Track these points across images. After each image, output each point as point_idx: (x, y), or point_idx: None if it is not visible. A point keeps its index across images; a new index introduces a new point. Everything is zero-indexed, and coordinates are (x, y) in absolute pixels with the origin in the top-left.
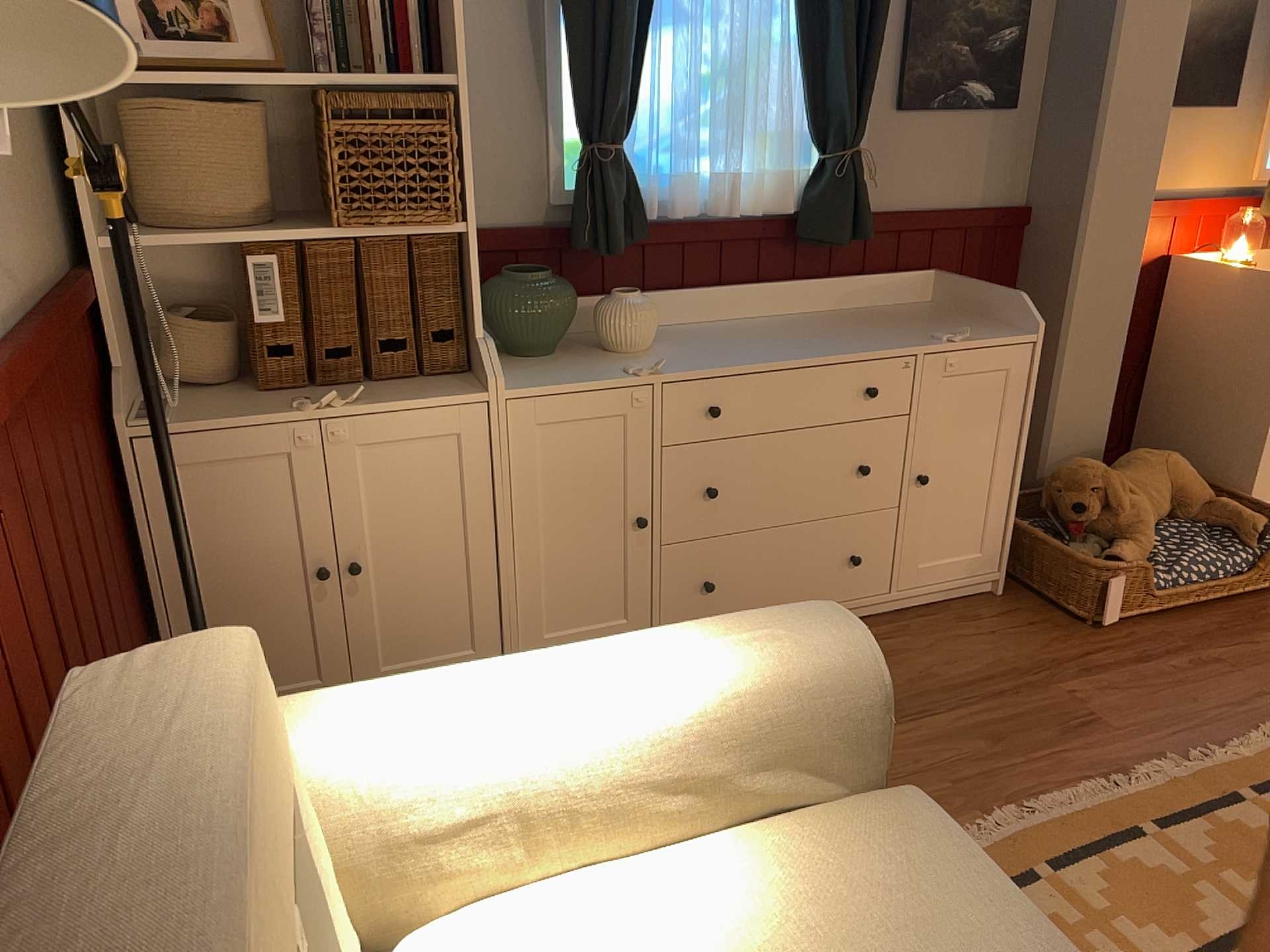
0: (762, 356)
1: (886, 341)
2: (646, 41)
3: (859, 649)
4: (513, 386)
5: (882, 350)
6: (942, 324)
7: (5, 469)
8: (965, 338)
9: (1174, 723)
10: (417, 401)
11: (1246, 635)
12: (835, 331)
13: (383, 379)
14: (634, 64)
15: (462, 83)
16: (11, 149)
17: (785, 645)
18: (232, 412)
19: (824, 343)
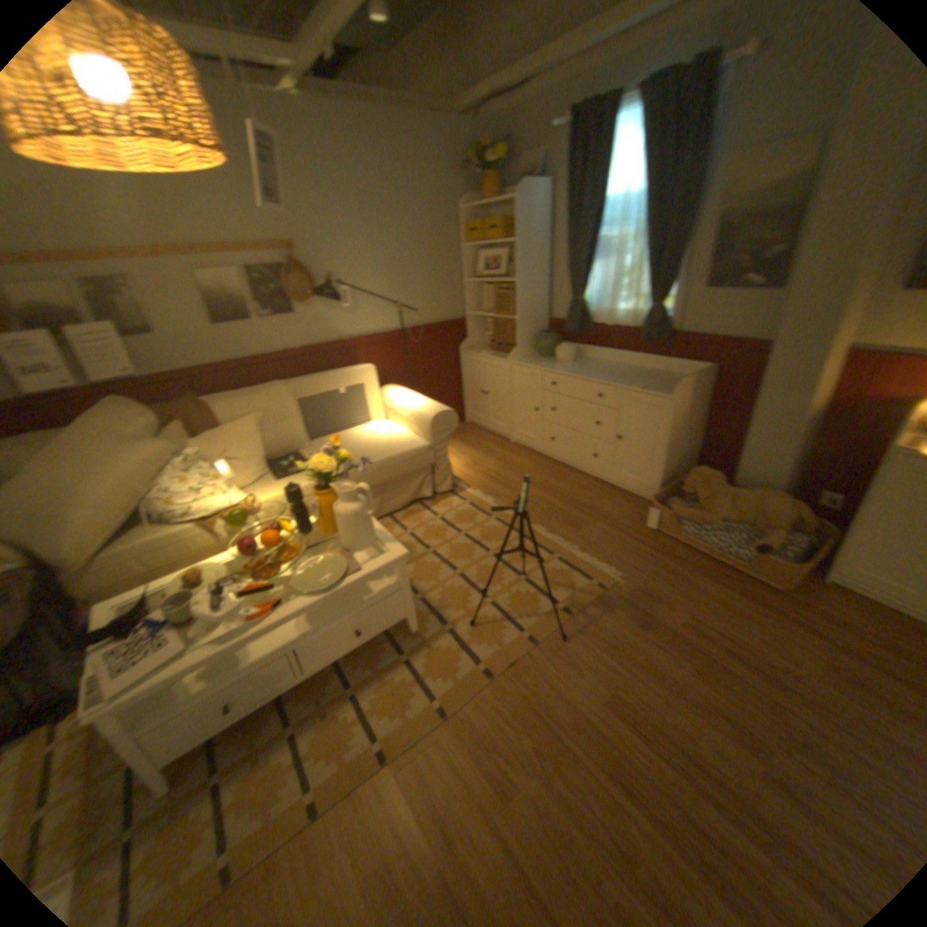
0: (576, 373)
1: (620, 381)
2: (592, 263)
3: (433, 415)
4: (515, 361)
5: (609, 383)
6: (666, 385)
7: (400, 346)
8: (645, 389)
9: (592, 546)
10: (498, 359)
11: (697, 573)
12: (626, 375)
13: (506, 354)
14: (584, 272)
15: (515, 282)
16: (438, 296)
17: (428, 409)
18: (476, 352)
19: (605, 376)
